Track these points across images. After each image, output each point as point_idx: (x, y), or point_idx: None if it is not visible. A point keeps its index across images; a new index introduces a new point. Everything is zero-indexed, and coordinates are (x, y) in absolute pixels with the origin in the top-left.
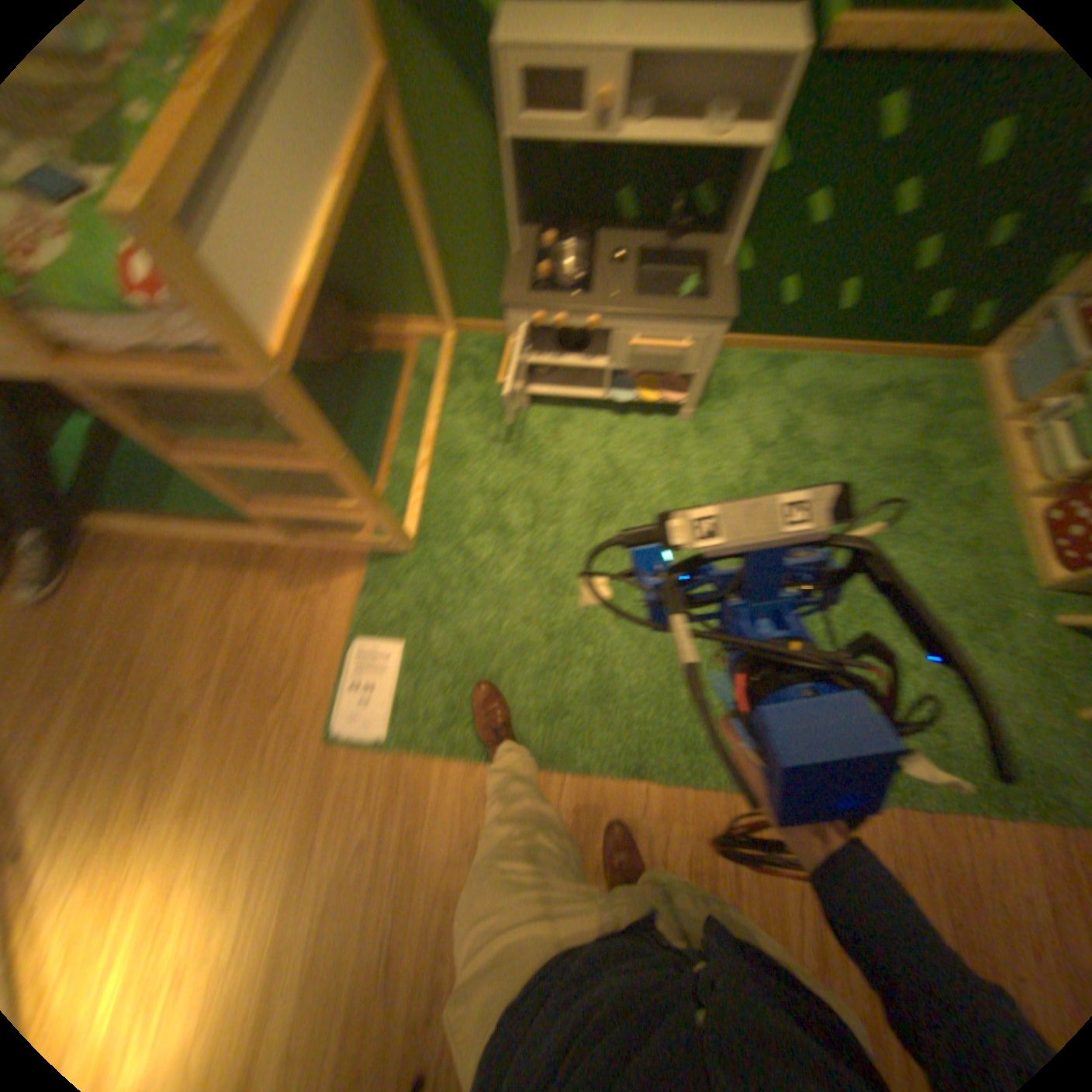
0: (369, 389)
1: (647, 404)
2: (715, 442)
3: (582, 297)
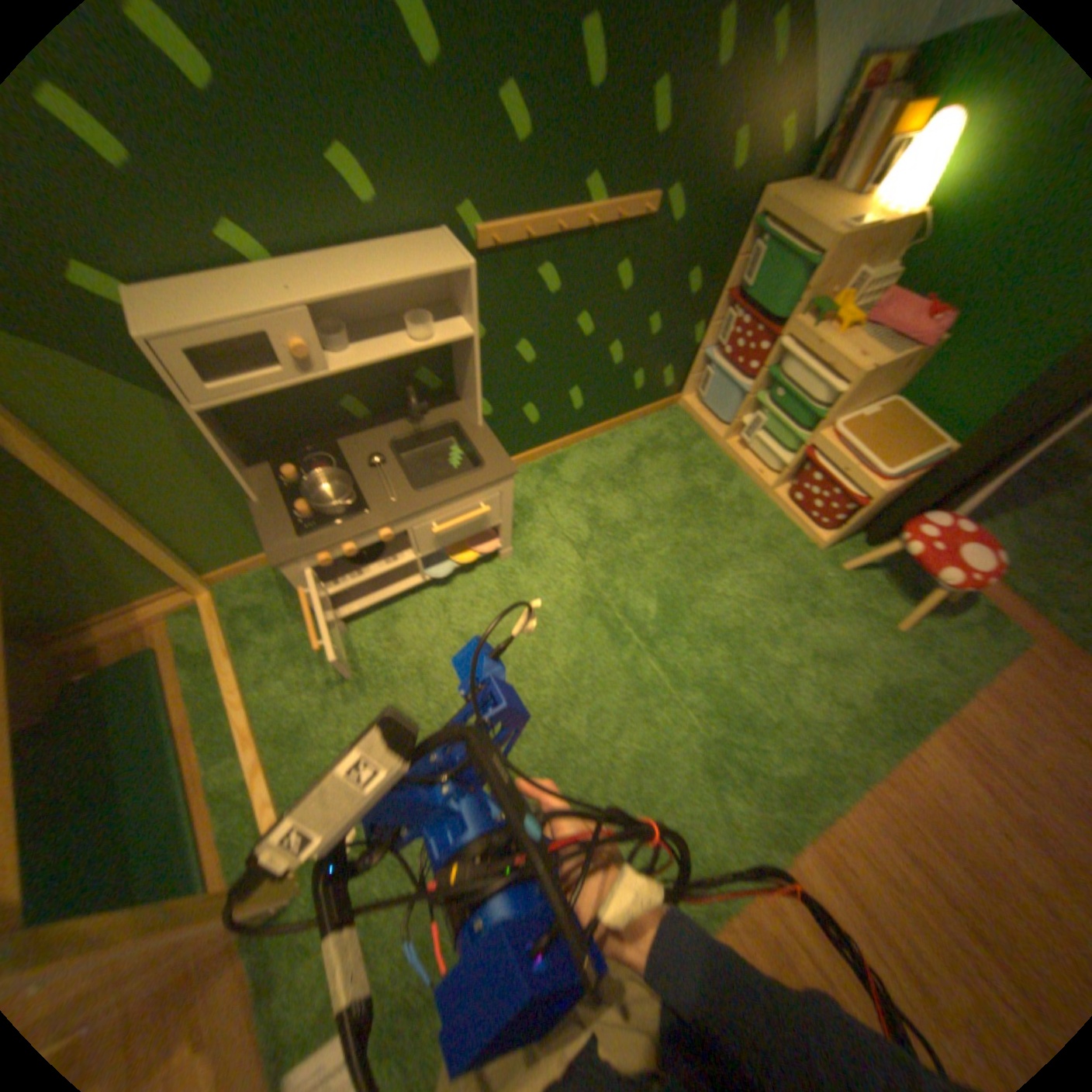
0: (124, 715)
1: (468, 561)
2: (544, 561)
3: (363, 514)
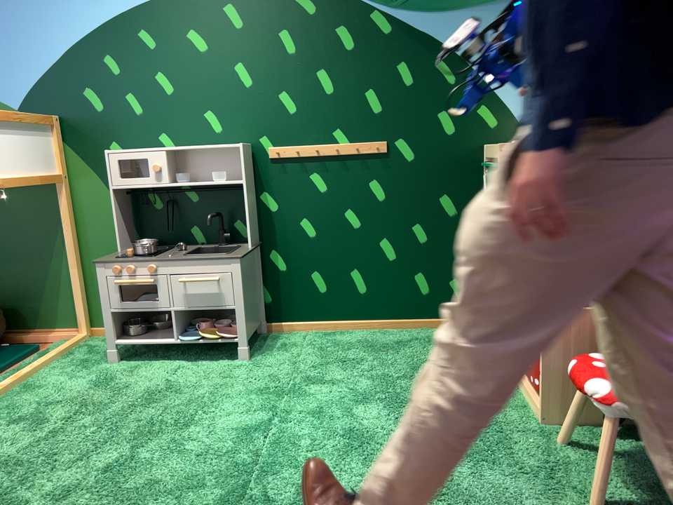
0: None
1: (208, 346)
2: (262, 369)
3: (144, 257)
